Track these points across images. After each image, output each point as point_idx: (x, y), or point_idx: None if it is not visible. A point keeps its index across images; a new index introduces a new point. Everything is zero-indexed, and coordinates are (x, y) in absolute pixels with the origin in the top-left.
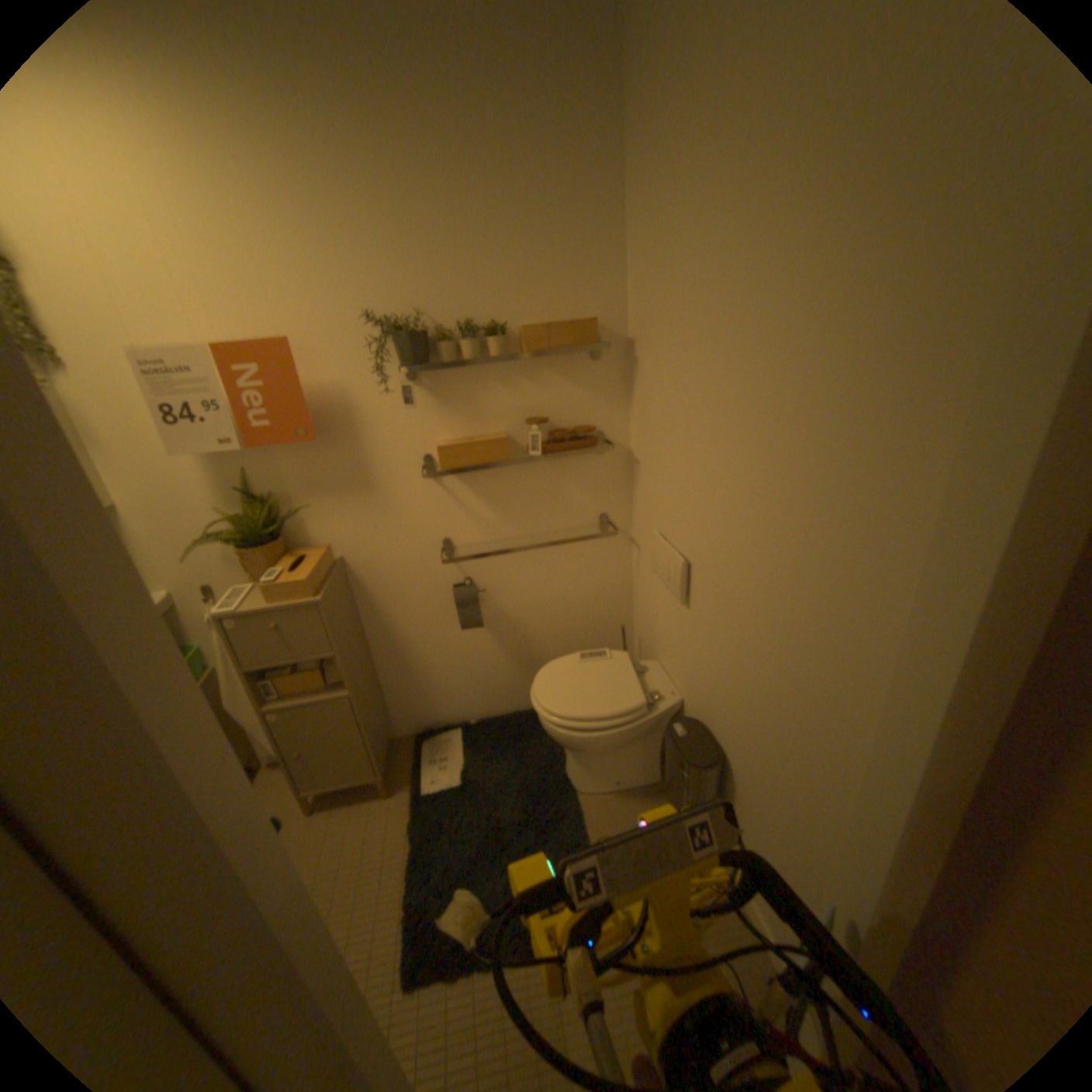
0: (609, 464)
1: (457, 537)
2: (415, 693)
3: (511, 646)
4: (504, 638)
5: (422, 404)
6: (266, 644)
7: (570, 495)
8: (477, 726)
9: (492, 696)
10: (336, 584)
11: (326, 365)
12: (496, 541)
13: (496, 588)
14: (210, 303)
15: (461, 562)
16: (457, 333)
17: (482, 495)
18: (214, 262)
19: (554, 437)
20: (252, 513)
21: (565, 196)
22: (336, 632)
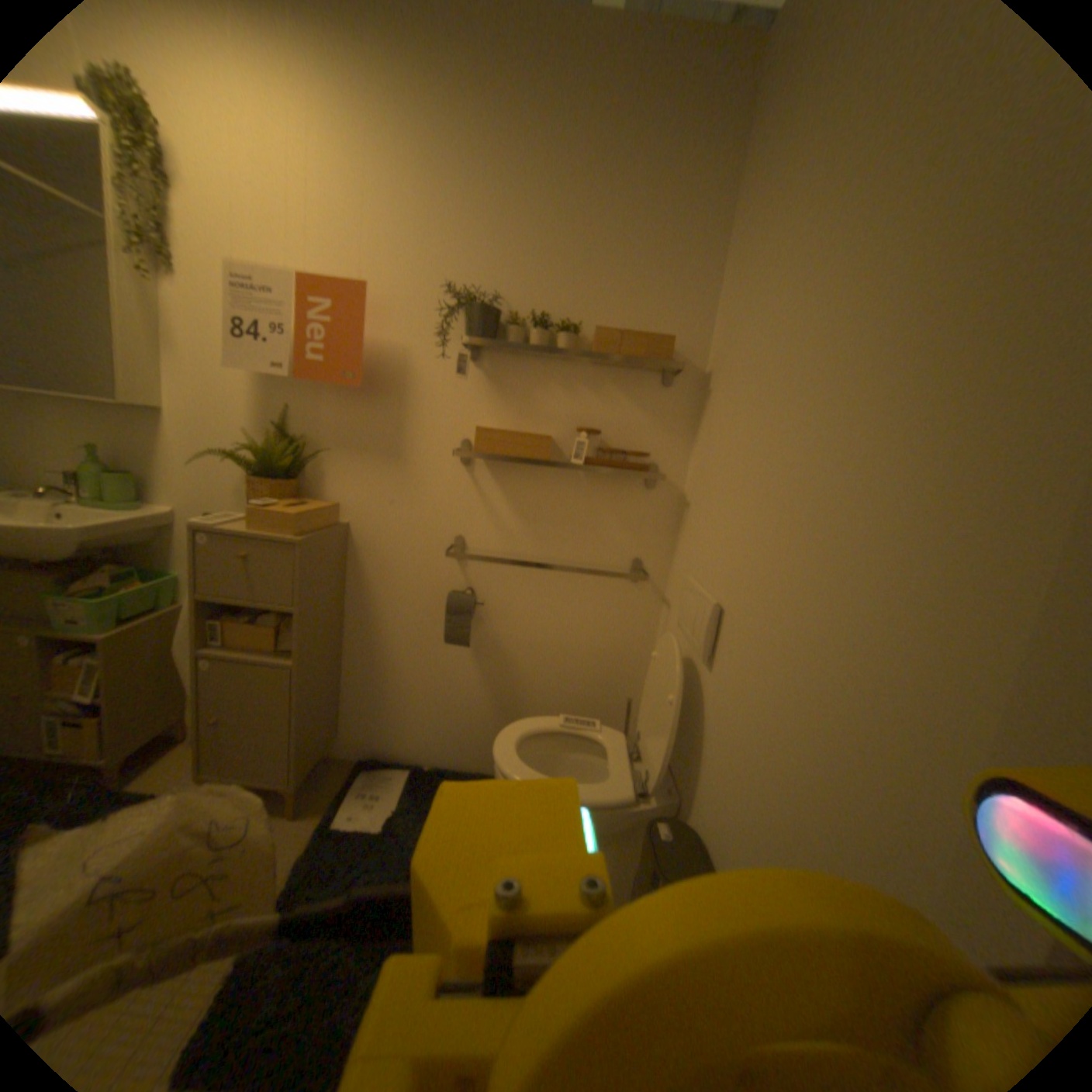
0: (659, 500)
1: (473, 534)
2: (376, 706)
3: (498, 684)
4: (492, 671)
5: (478, 384)
6: (232, 572)
7: (607, 523)
8: (432, 772)
9: (460, 740)
10: (331, 540)
11: (398, 323)
12: (514, 553)
13: (500, 607)
14: (315, 243)
15: (470, 565)
16: (532, 321)
17: (513, 496)
18: (331, 209)
19: (604, 448)
20: (280, 448)
21: (672, 217)
22: (307, 584)
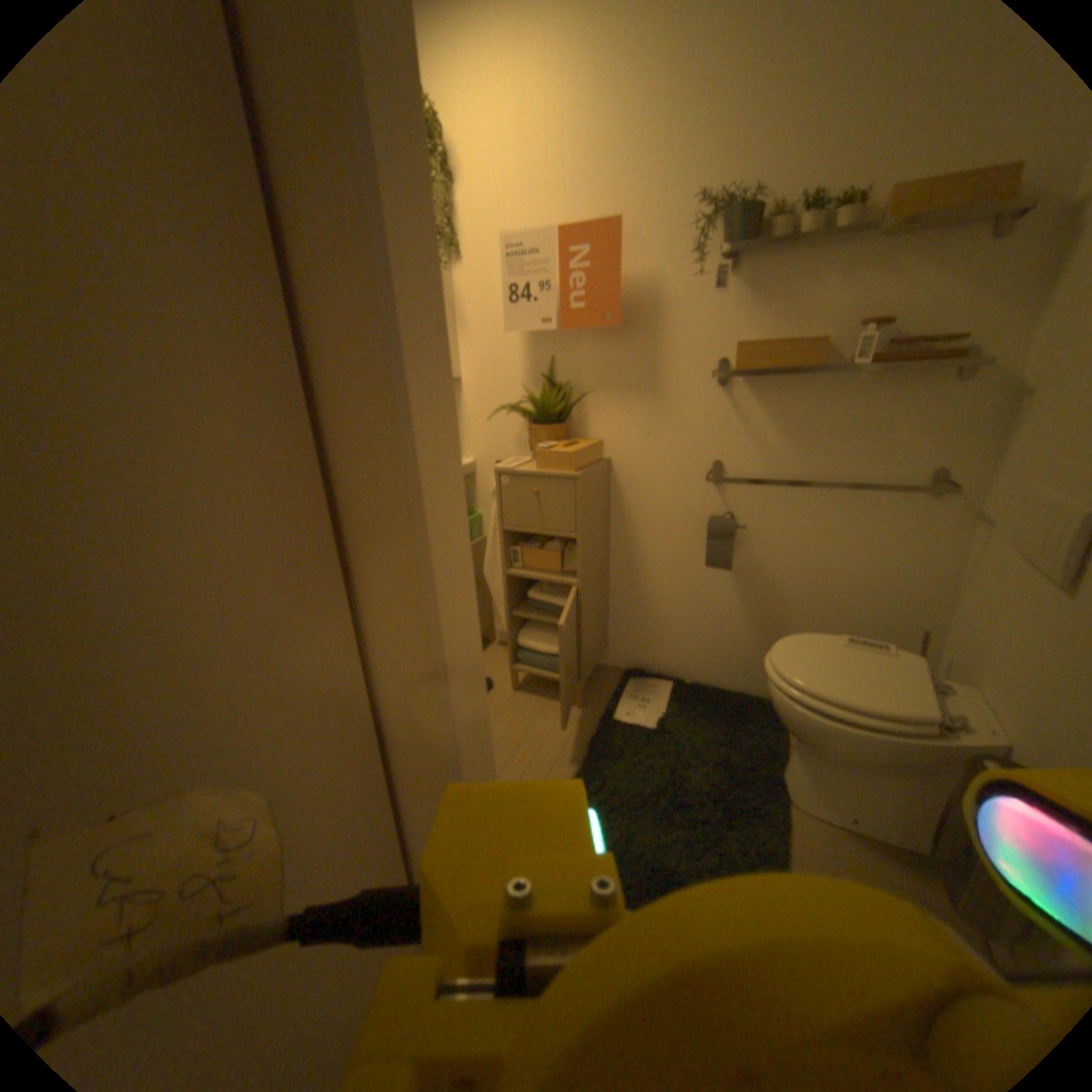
0: (982, 393)
1: (733, 459)
2: (640, 624)
3: (761, 610)
4: (754, 597)
5: (737, 295)
6: (527, 507)
7: (902, 430)
8: (694, 687)
9: (720, 661)
10: (599, 475)
11: (650, 251)
12: (779, 474)
13: (763, 532)
14: (570, 192)
15: (730, 490)
16: (803, 205)
17: (778, 413)
18: (583, 152)
19: (901, 340)
20: (550, 397)
21: None
22: (585, 514)
